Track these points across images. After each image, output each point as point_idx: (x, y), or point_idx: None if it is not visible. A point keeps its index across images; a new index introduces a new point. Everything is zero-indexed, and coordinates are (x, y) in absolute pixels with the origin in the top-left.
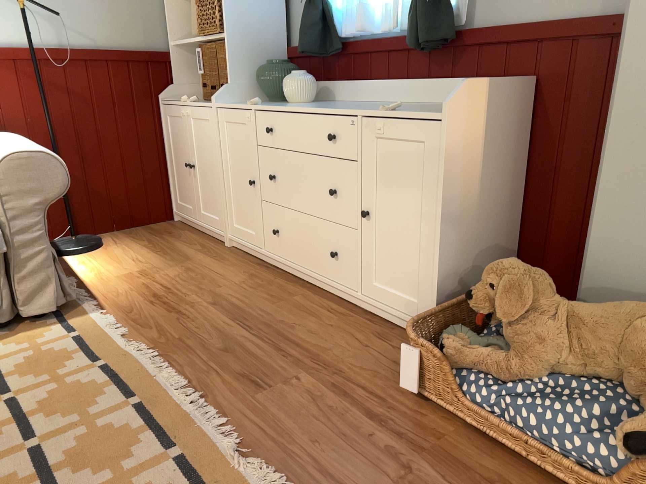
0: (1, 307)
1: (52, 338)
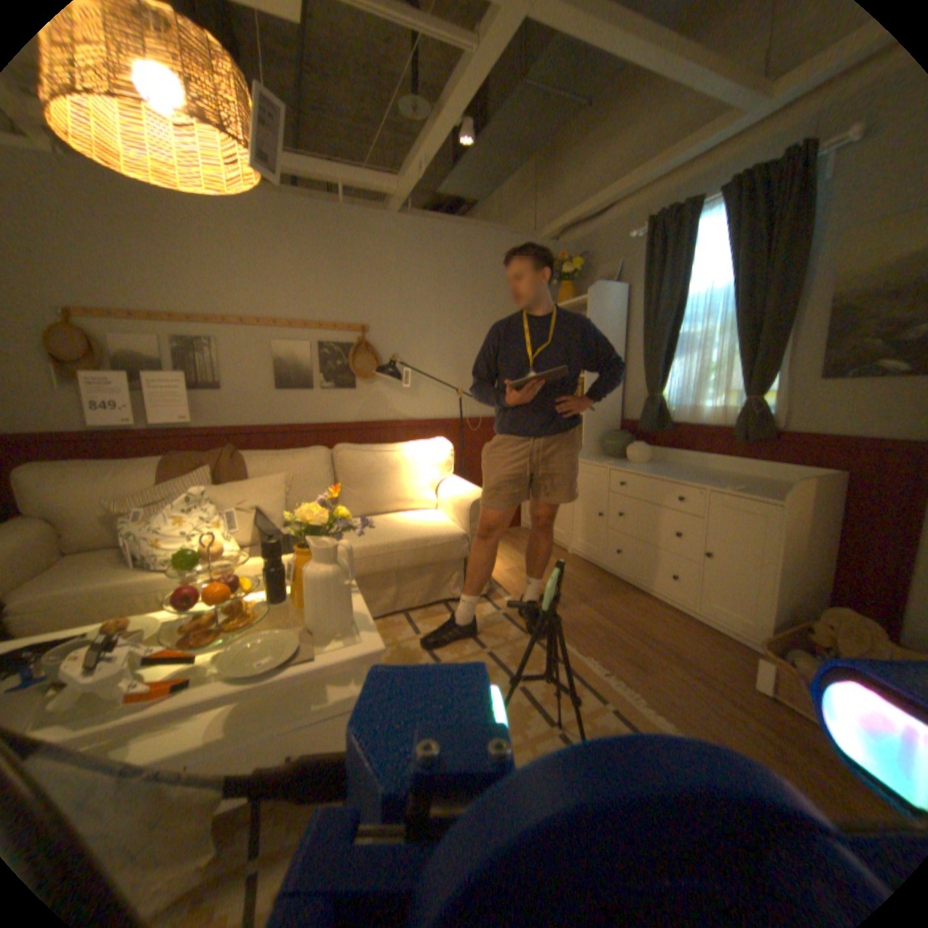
0: (458, 588)
1: (490, 614)
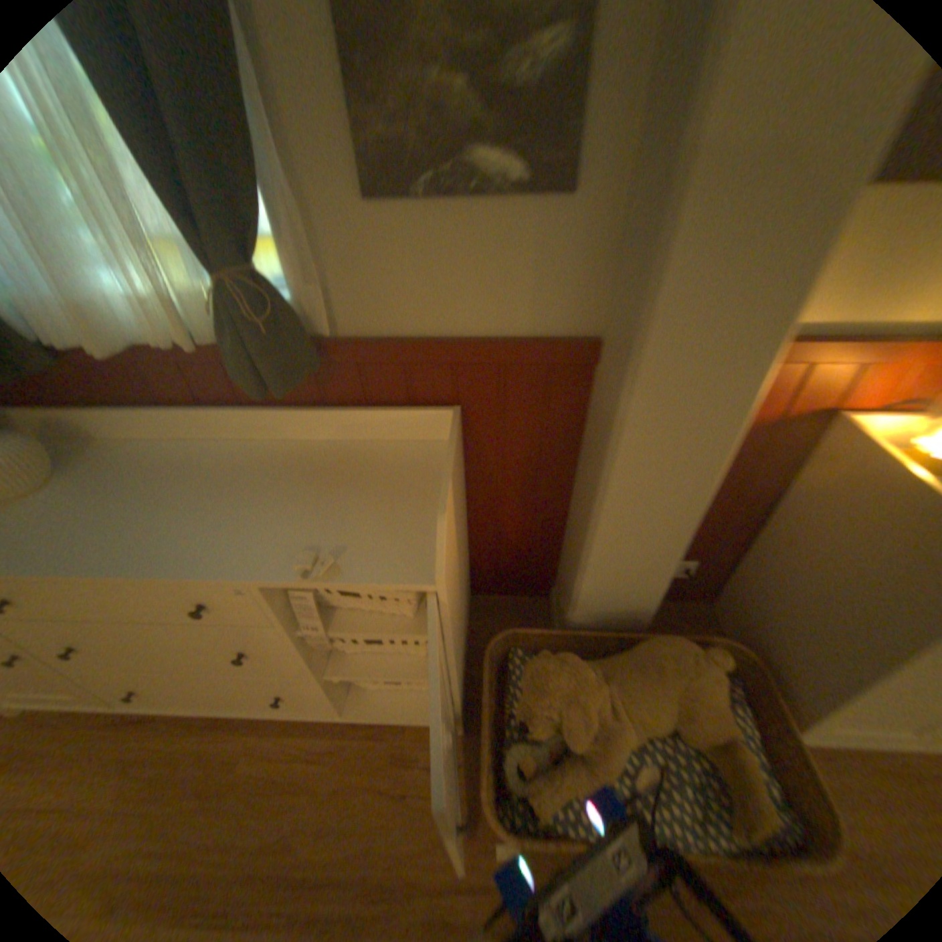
0: None
1: None
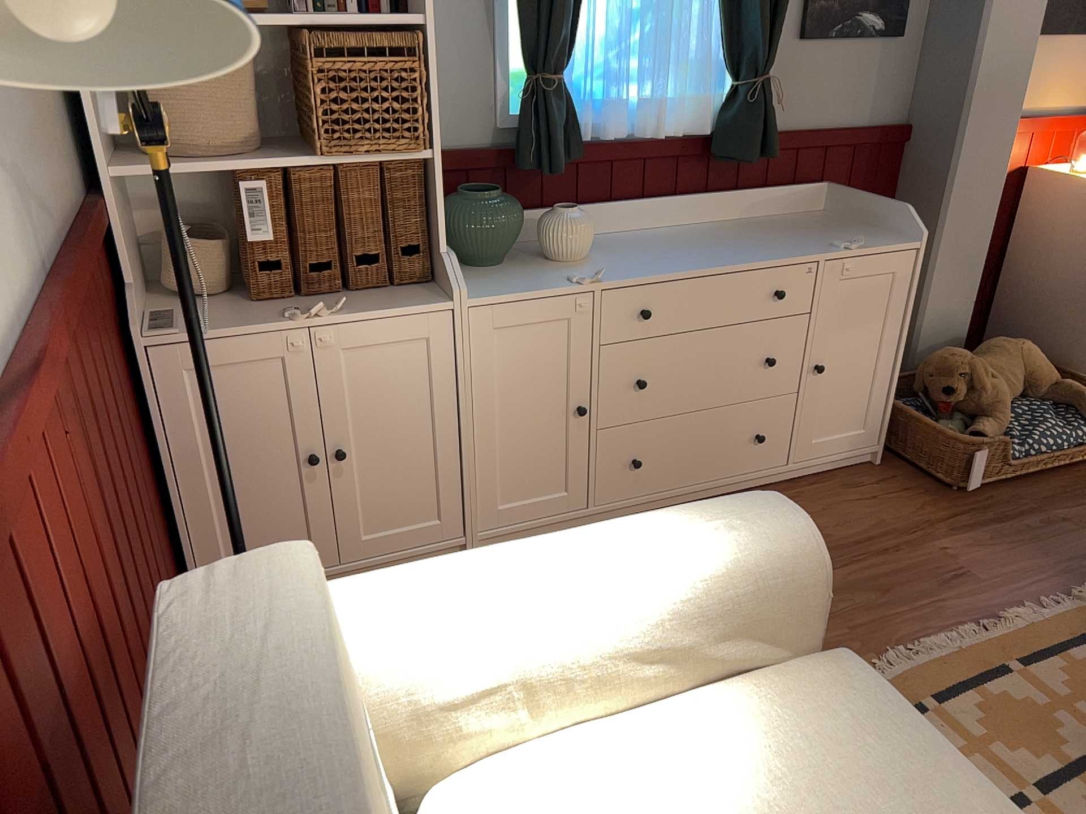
0: None
1: None
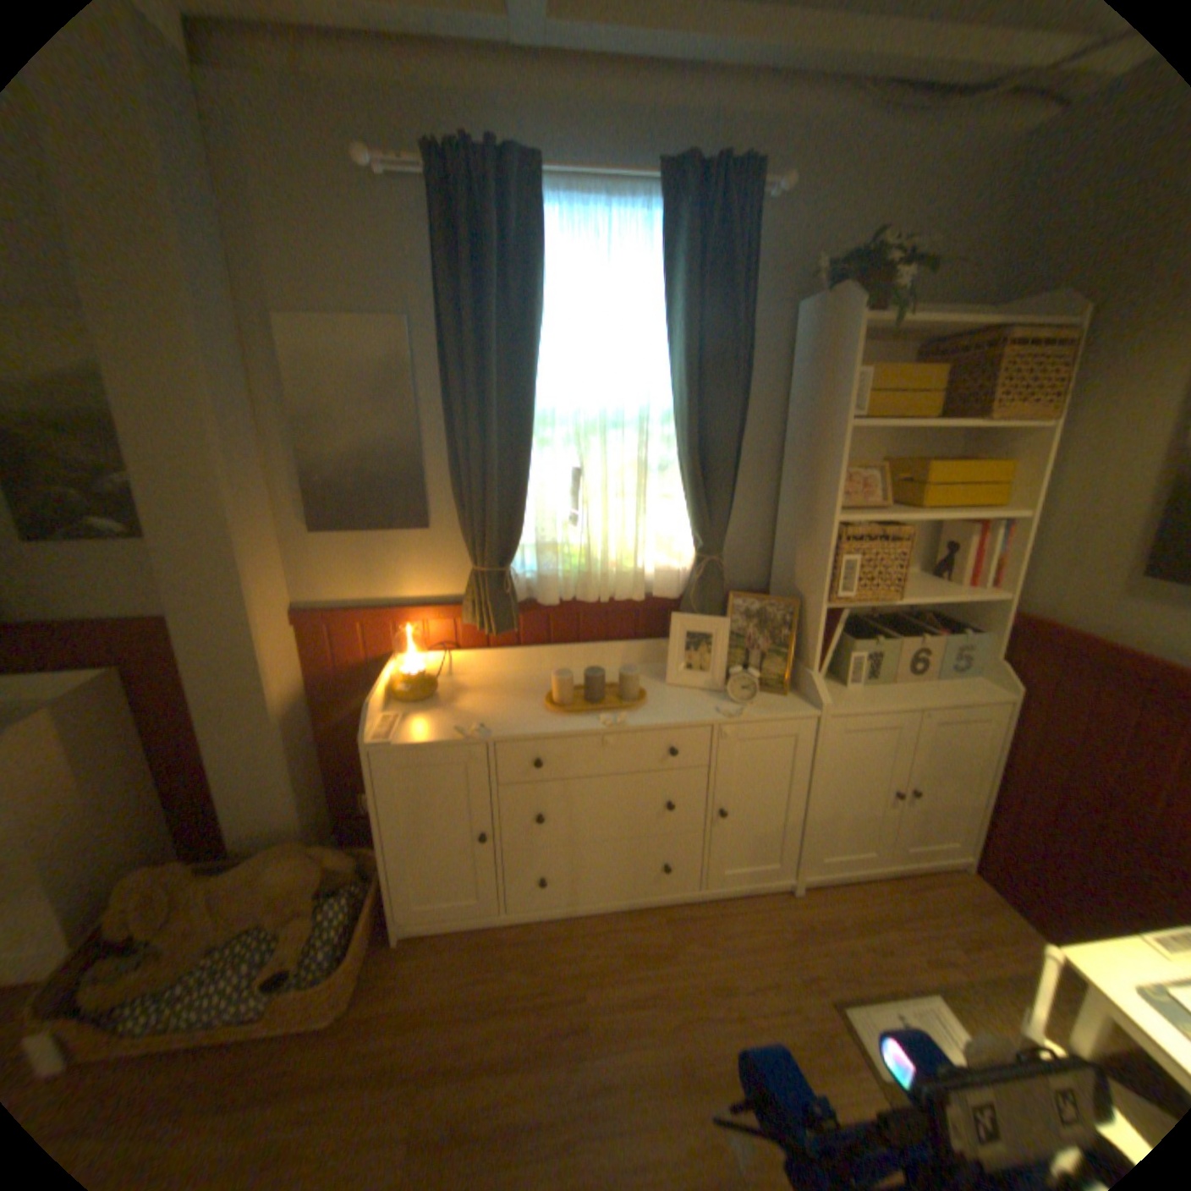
0: None
1: None
